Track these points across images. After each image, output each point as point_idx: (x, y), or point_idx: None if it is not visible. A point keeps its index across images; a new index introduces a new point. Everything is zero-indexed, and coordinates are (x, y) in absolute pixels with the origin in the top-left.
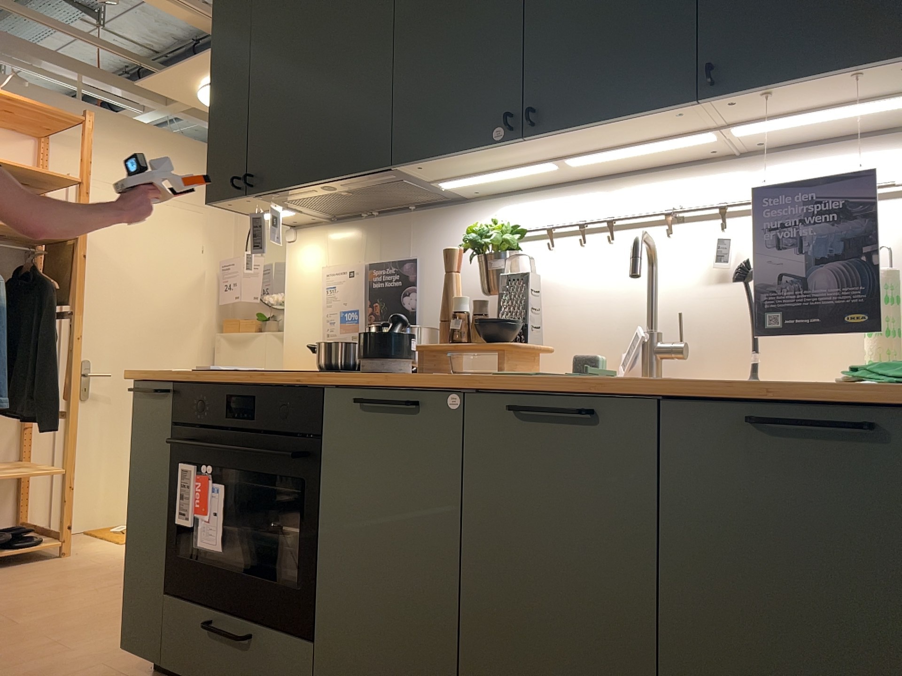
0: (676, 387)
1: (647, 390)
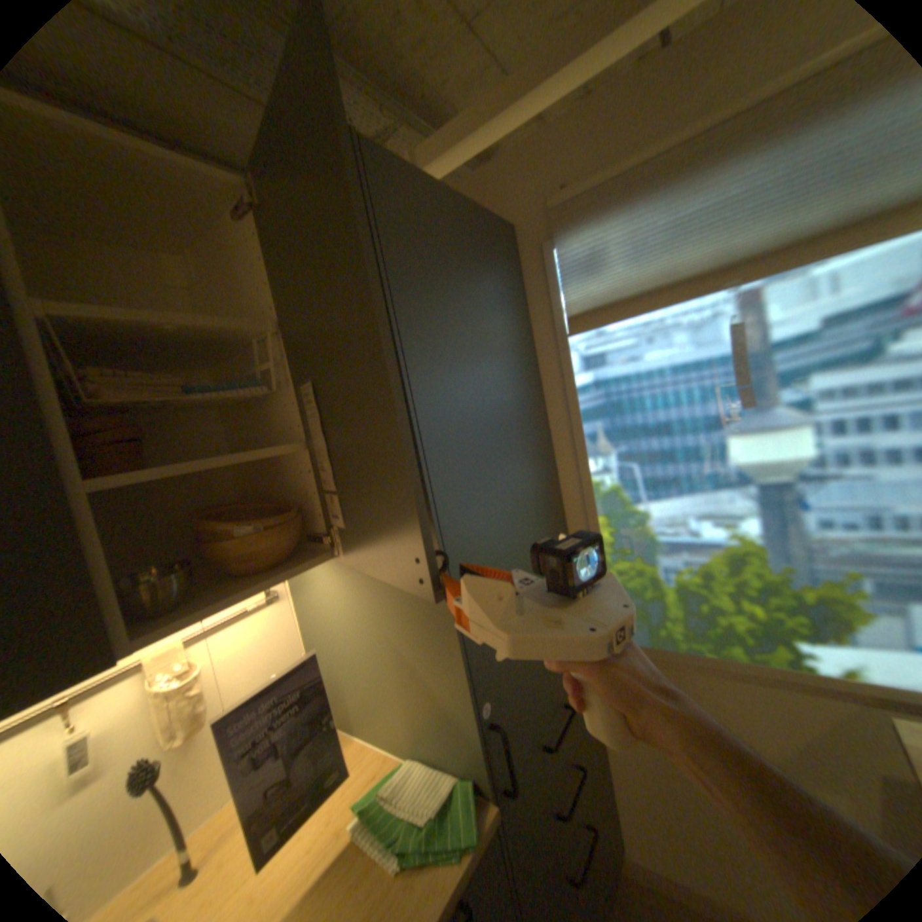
0: None
1: None
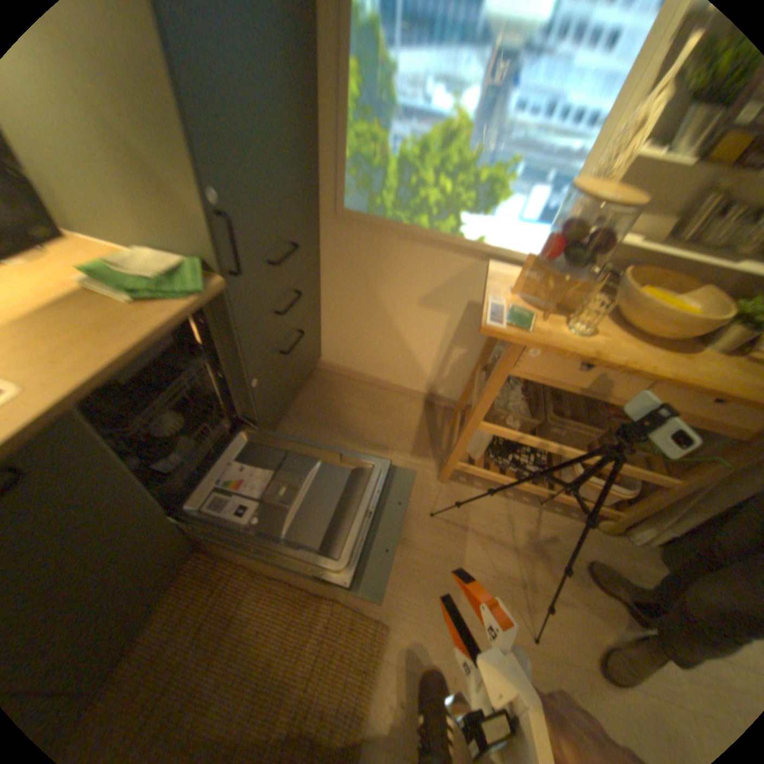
0: (81, 389)
1: (54, 411)
